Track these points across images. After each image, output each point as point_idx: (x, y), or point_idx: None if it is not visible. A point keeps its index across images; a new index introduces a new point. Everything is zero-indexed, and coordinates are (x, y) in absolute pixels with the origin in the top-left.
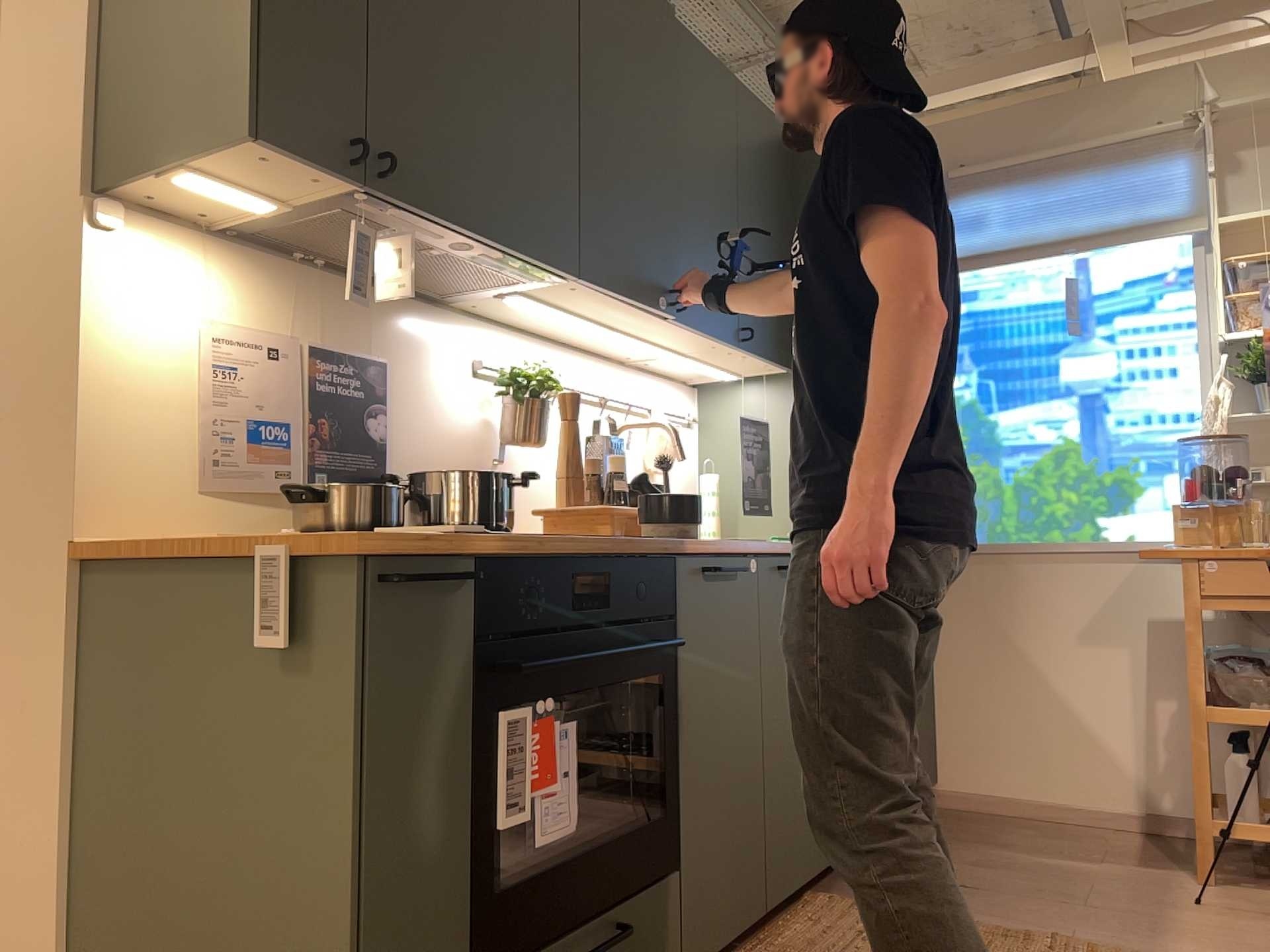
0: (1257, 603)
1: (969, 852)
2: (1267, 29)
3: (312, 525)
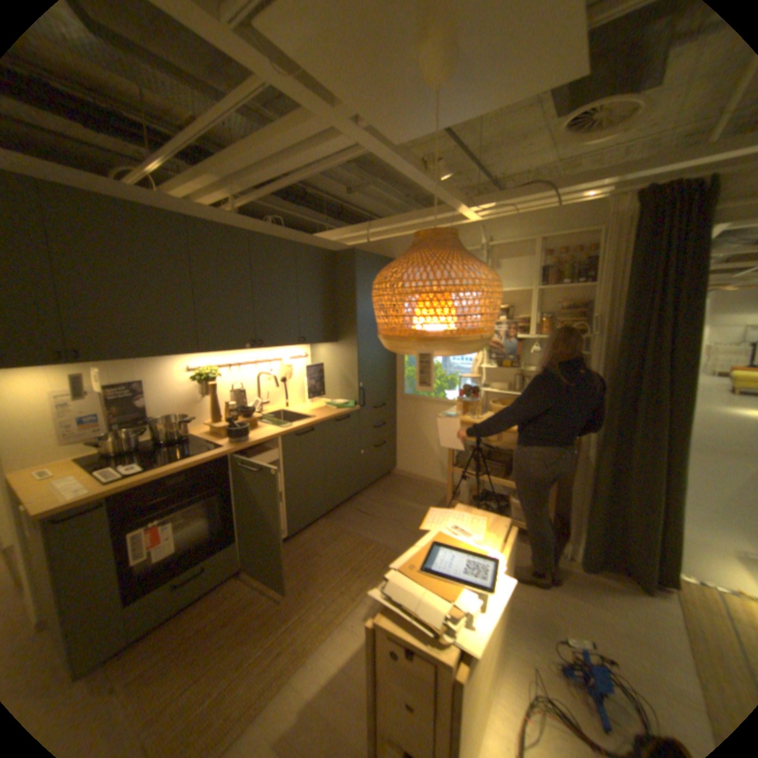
0: (469, 439)
1: (387, 499)
2: (515, 208)
3: (100, 453)
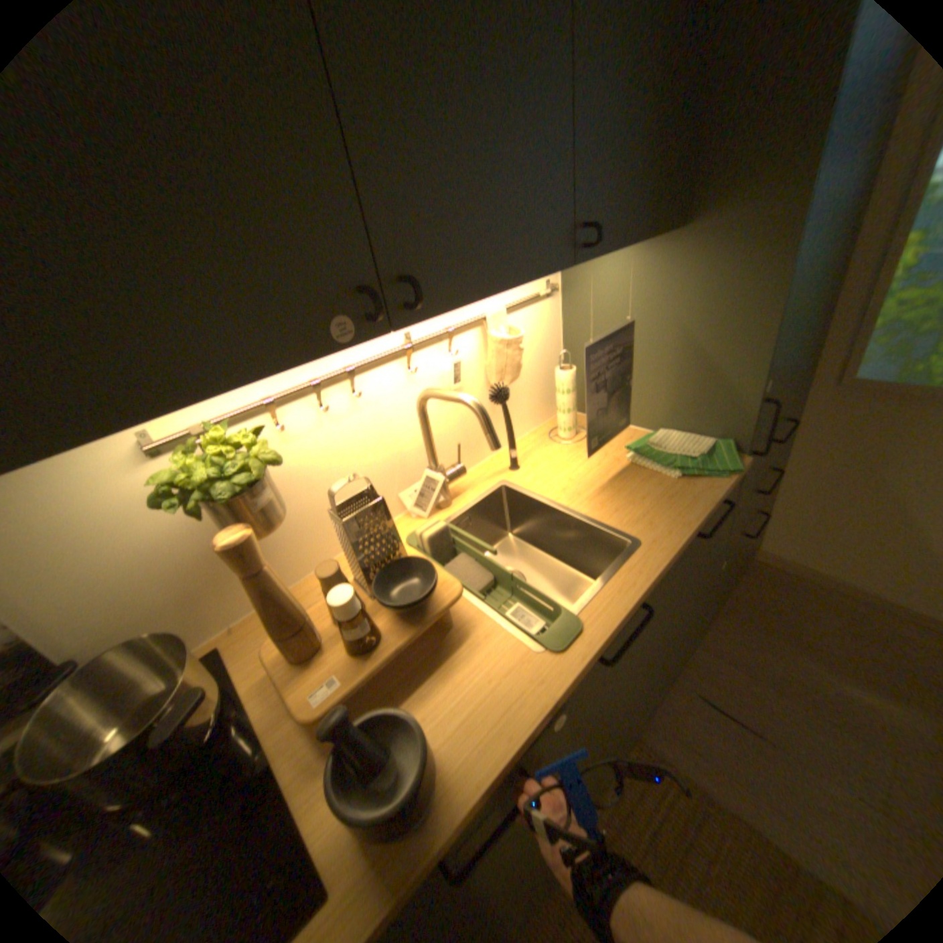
0: None
1: (773, 659)
2: None
3: None
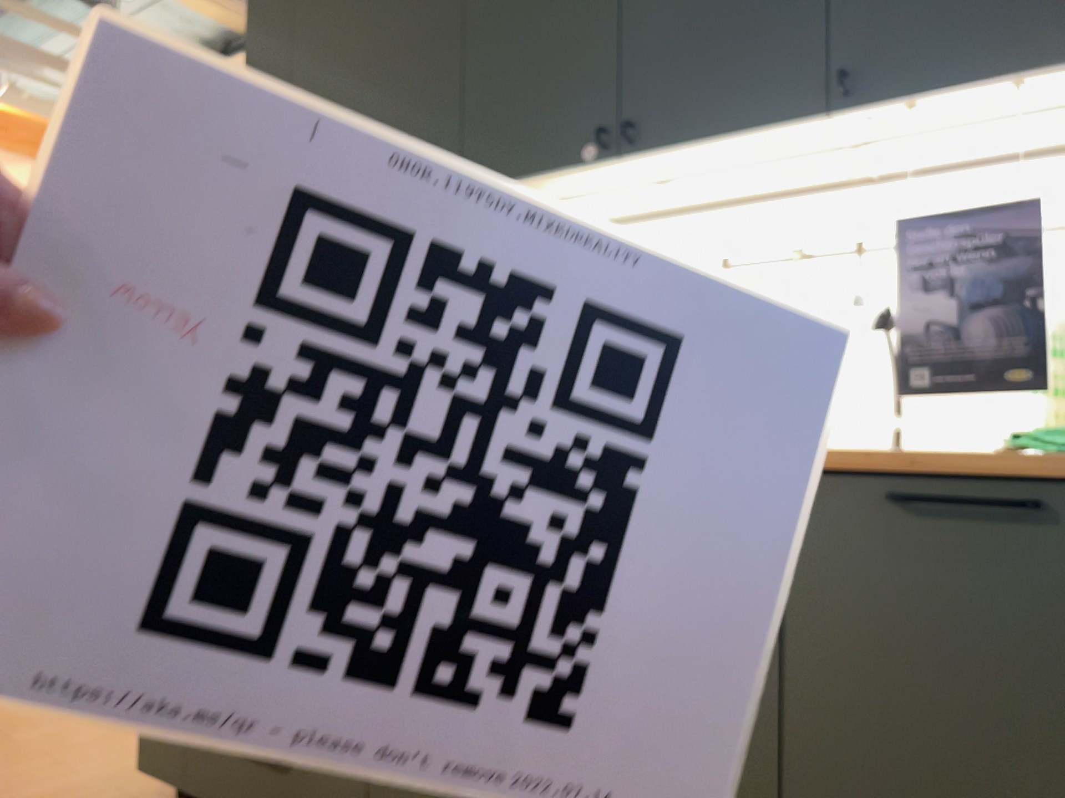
0: None
1: None
2: None
3: None
